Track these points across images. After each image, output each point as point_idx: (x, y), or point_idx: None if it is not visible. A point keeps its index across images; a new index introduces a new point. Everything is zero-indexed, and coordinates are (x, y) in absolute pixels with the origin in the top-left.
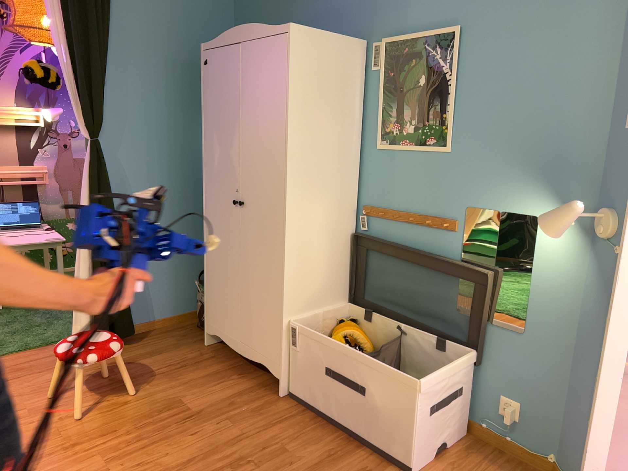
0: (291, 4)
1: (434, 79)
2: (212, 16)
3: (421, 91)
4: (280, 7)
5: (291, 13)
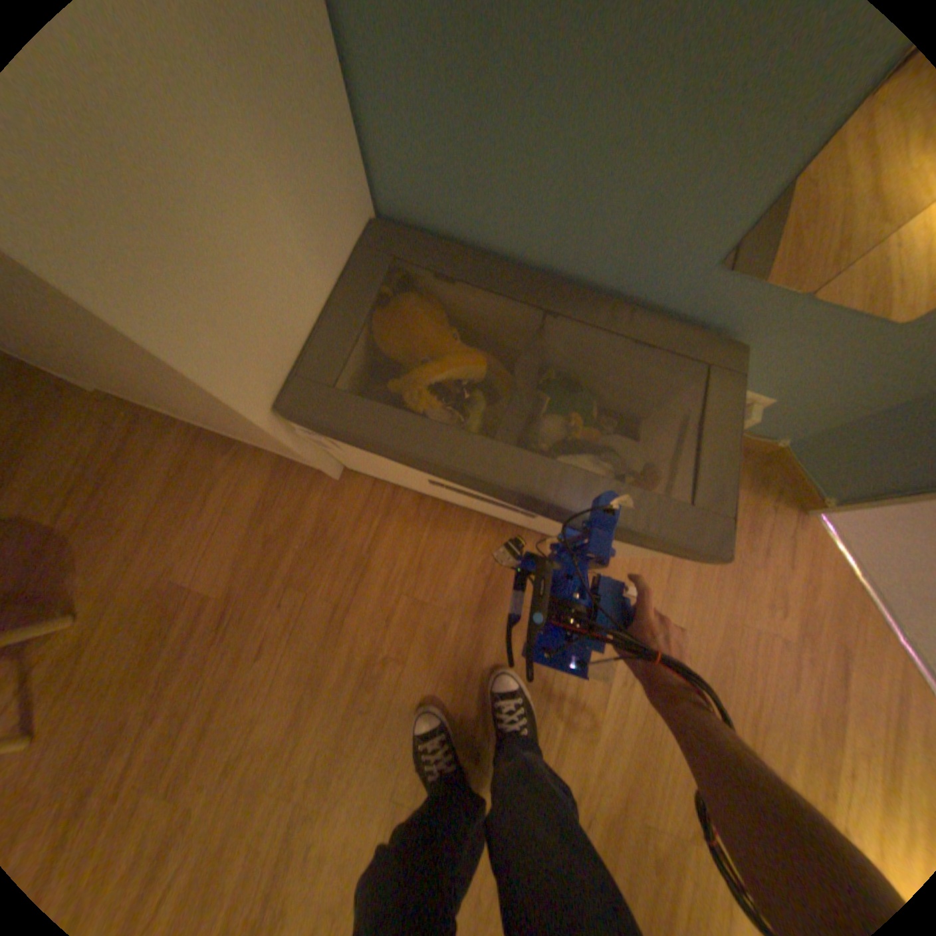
0: None
1: None
2: None
3: None
4: None
5: None
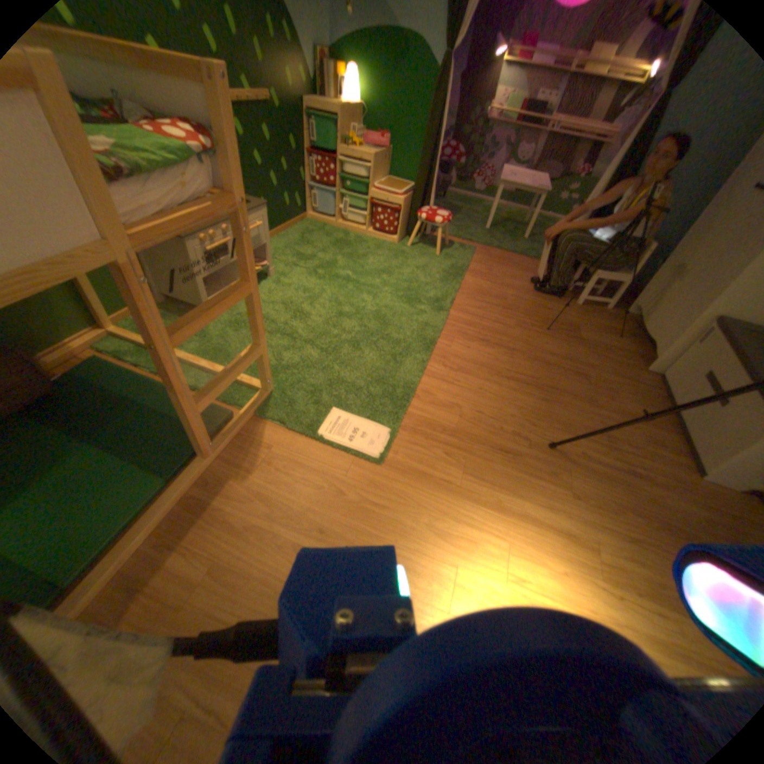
0: None
1: None
2: None
3: None
4: None
5: None
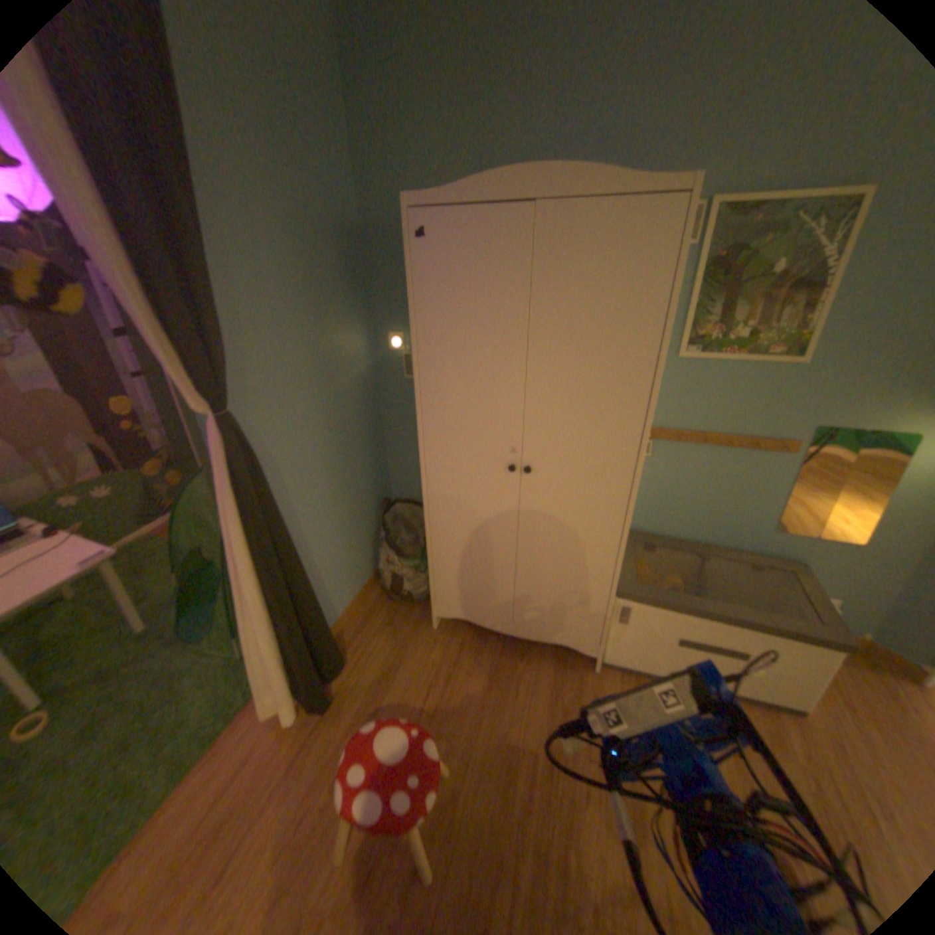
0: (500, 109)
1: (807, 262)
2: (322, 118)
3: (776, 279)
4: (472, 113)
5: (500, 127)
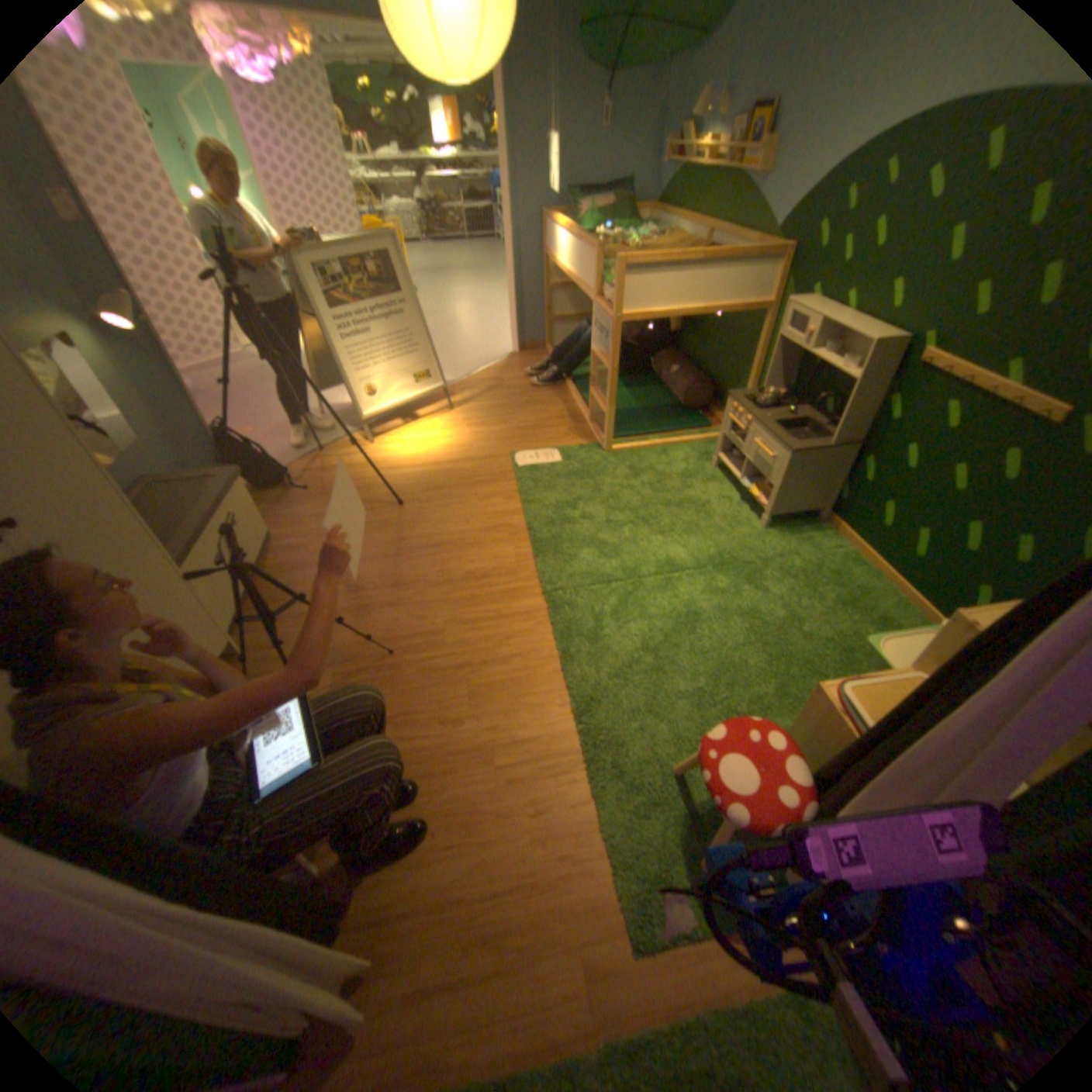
0: None
1: None
2: None
3: None
4: None
5: None
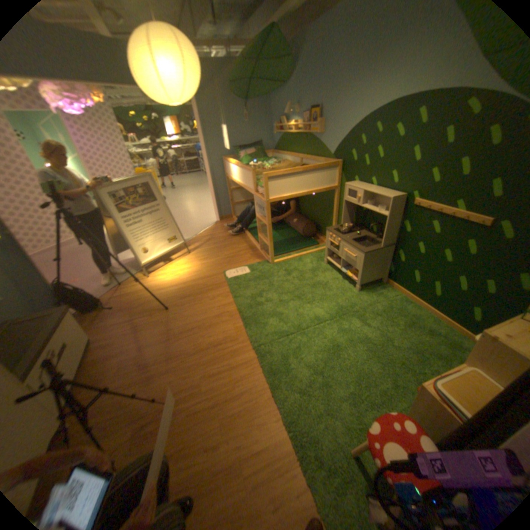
0: None
1: None
2: None
3: None
4: None
5: None
